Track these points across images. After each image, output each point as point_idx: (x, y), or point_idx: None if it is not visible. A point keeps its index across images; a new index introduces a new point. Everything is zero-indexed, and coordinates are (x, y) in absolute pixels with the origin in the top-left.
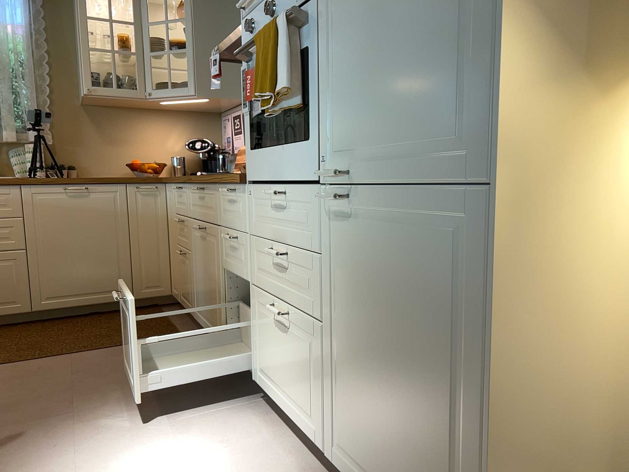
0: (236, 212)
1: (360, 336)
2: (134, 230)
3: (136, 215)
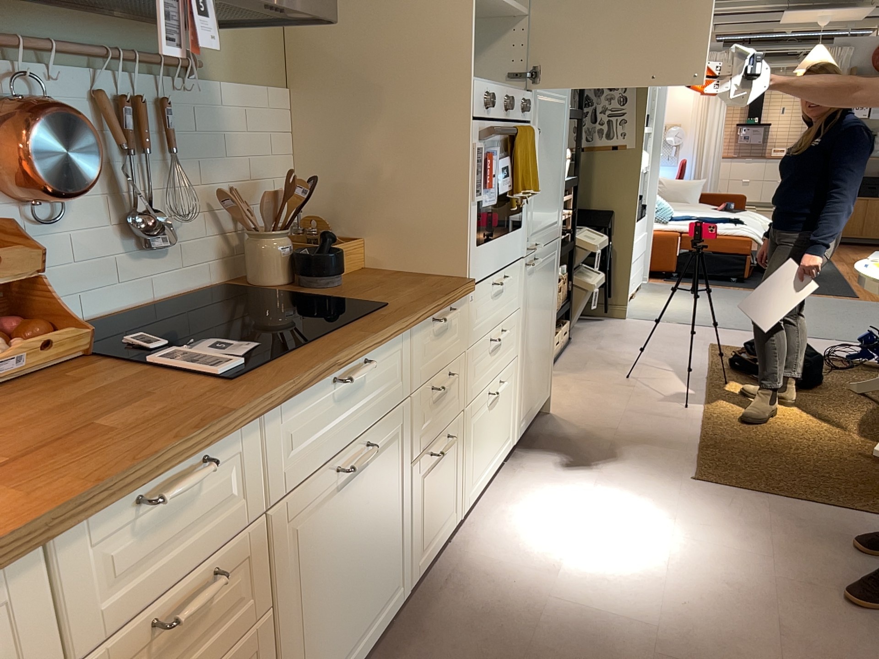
0: (448, 340)
1: (532, 336)
2: None
3: None
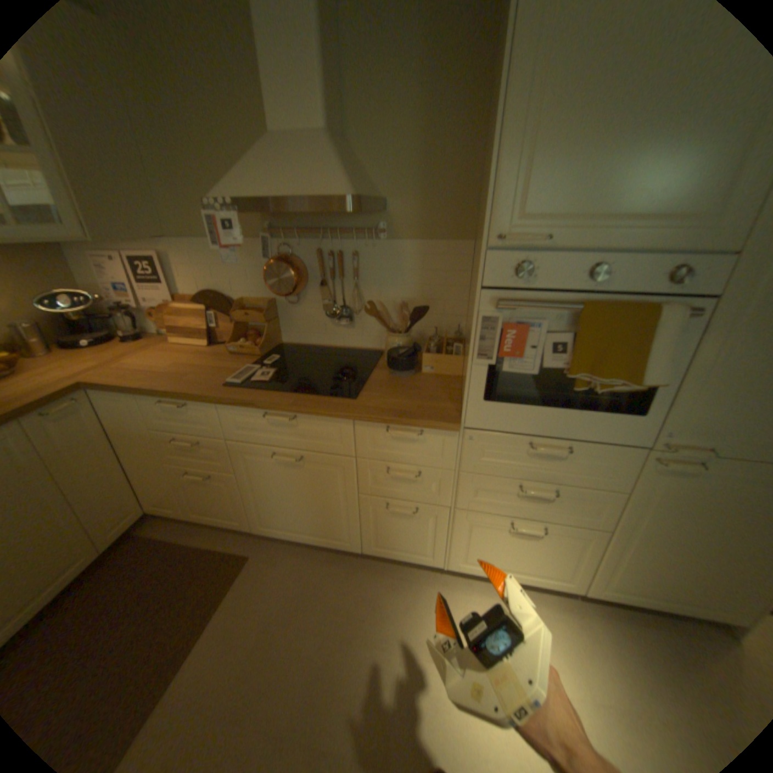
0: (419, 450)
1: (669, 537)
2: (64, 476)
3: (59, 454)
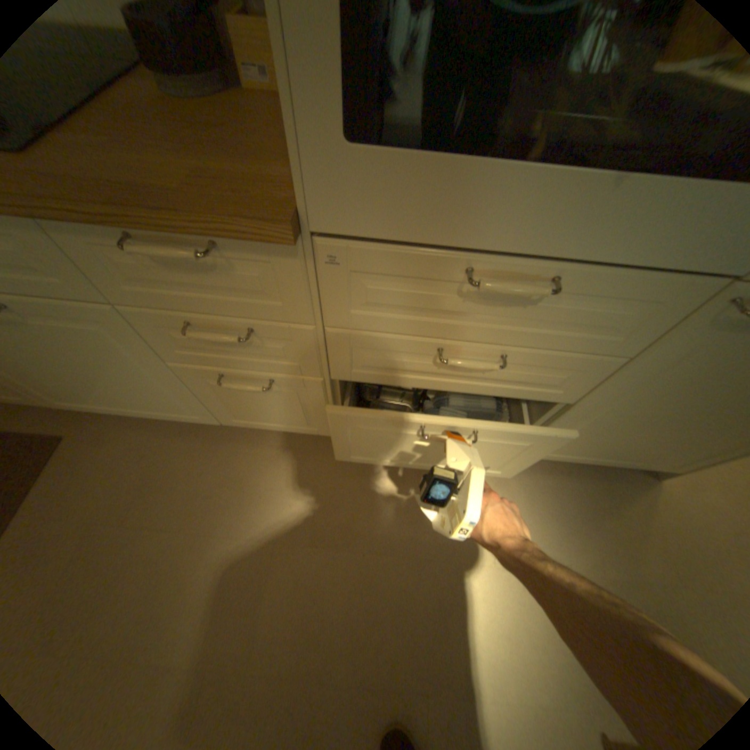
0: (231, 287)
1: (658, 409)
2: None
3: None
